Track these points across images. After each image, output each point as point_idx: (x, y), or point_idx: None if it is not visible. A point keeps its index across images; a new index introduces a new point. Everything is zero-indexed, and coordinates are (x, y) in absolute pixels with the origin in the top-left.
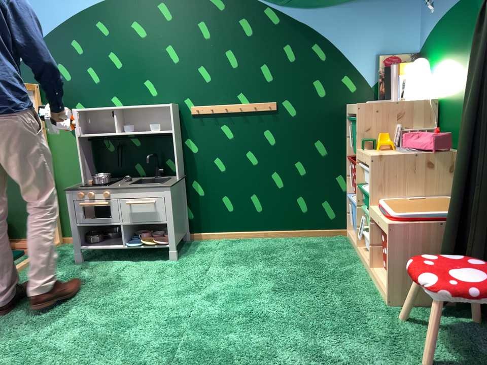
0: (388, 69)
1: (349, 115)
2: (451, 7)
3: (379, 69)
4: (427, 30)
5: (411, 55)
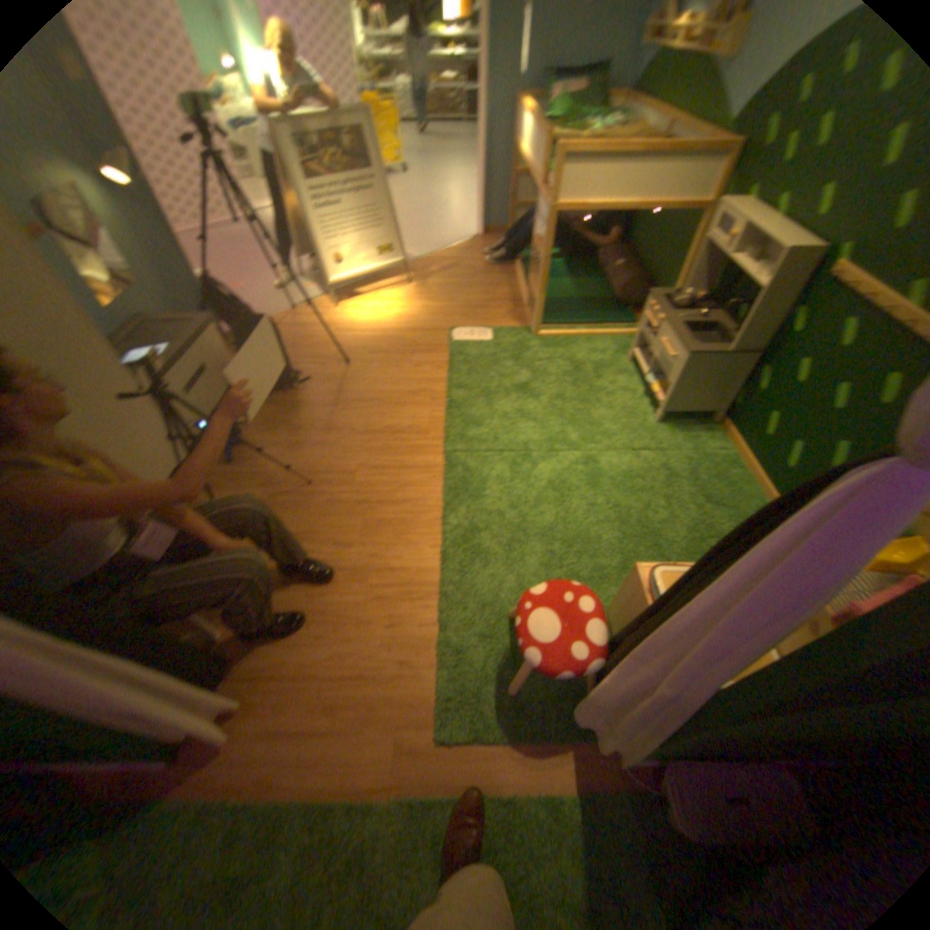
0: None
1: None
2: None
3: None
4: None
5: None
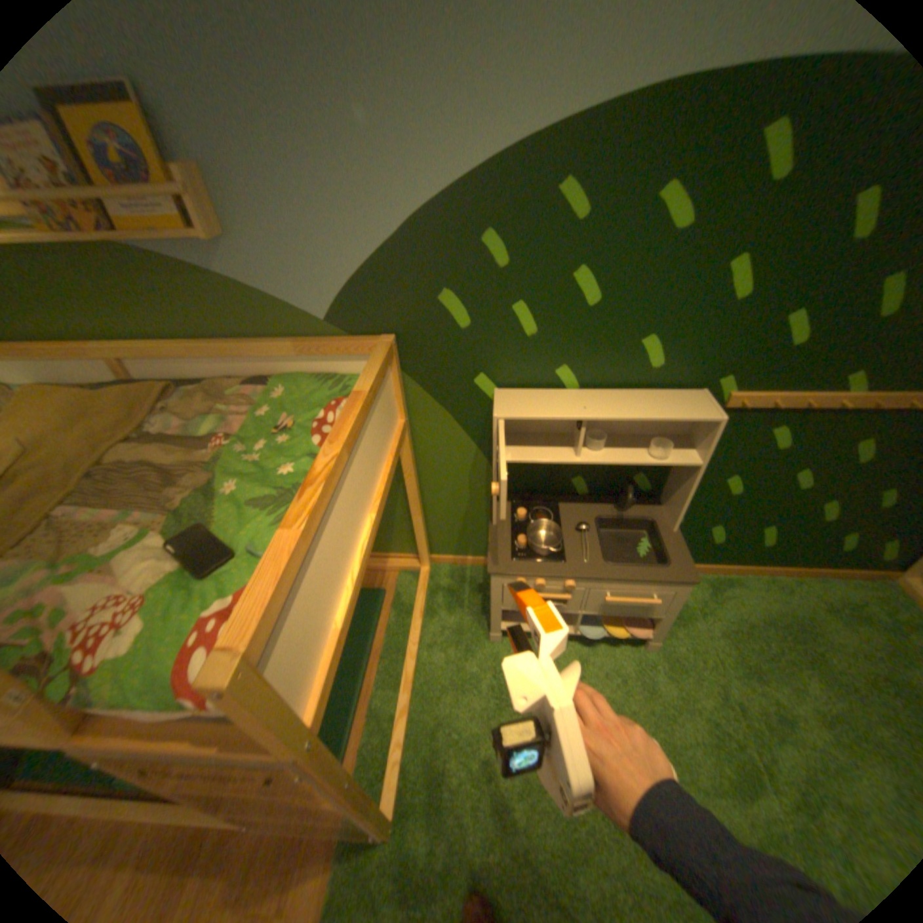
0: None
1: None
2: None
3: None
4: None
5: None
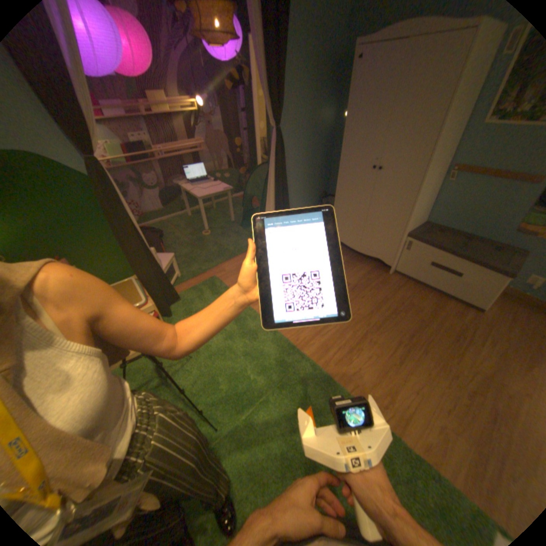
0: None
1: None
2: None
3: None
4: None
5: None
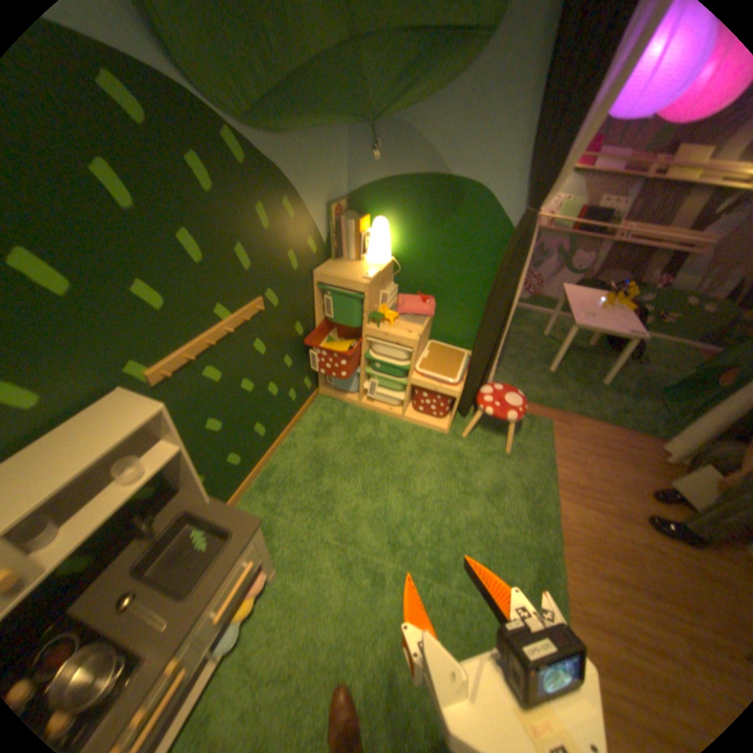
0: (339, 221)
1: (318, 282)
2: (417, 174)
3: (333, 223)
4: (366, 177)
5: (346, 200)
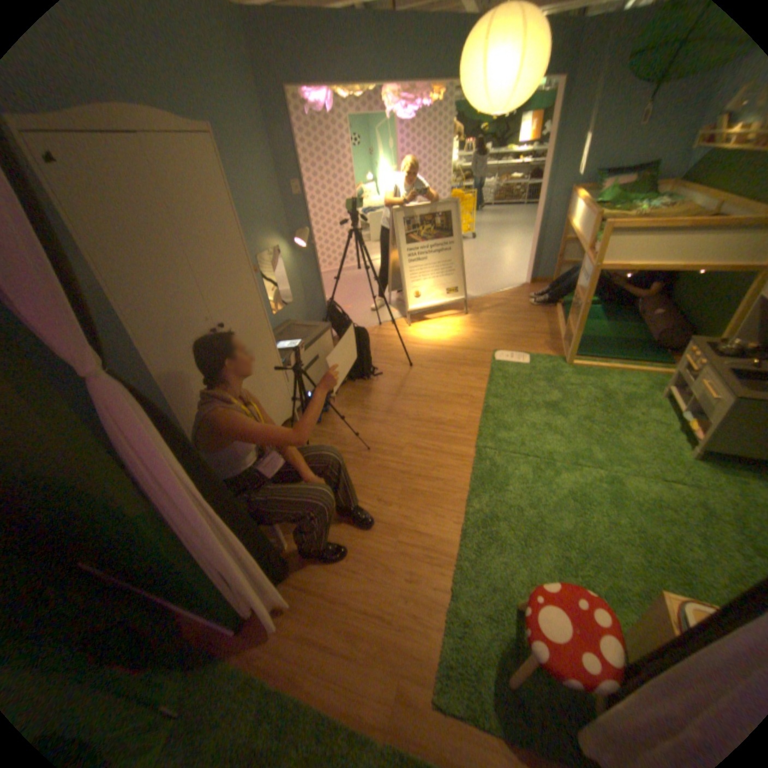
0: None
1: None
2: None
3: None
4: None
5: None
